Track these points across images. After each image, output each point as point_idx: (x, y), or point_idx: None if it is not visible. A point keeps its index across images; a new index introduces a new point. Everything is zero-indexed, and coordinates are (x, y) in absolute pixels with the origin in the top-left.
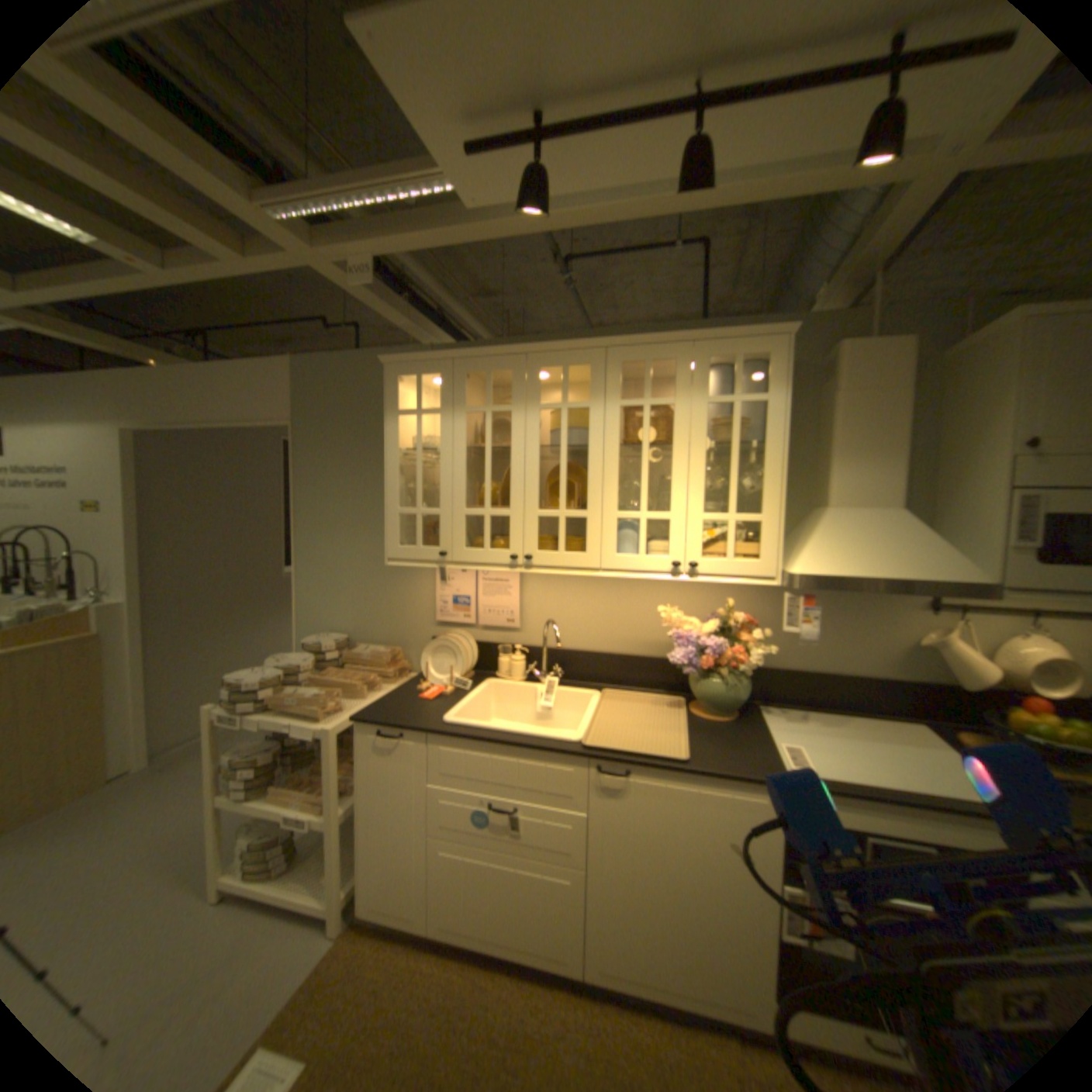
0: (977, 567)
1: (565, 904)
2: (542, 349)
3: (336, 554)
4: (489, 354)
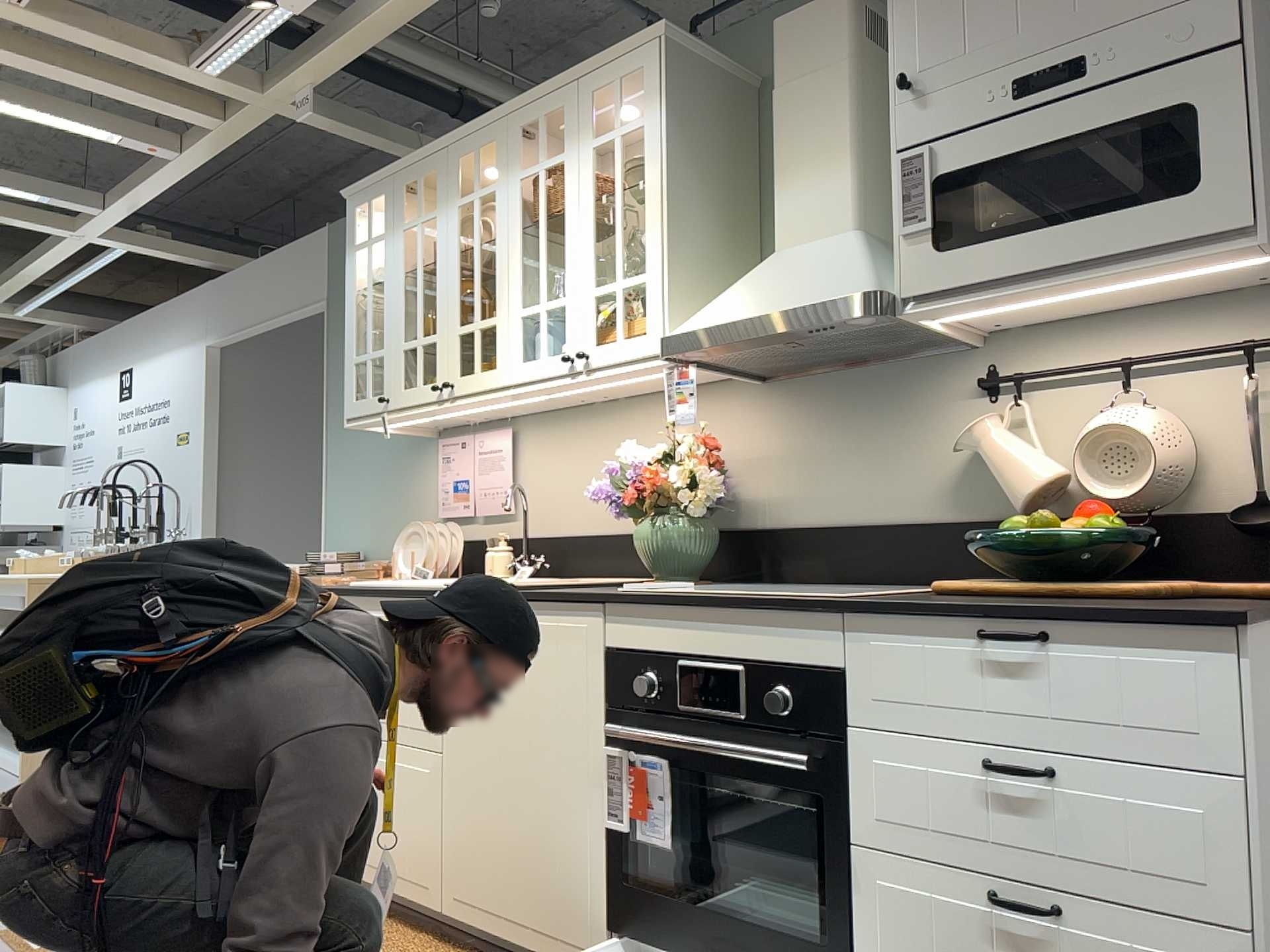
0: (867, 277)
1: (424, 797)
2: (457, 137)
3: (358, 448)
4: (419, 157)
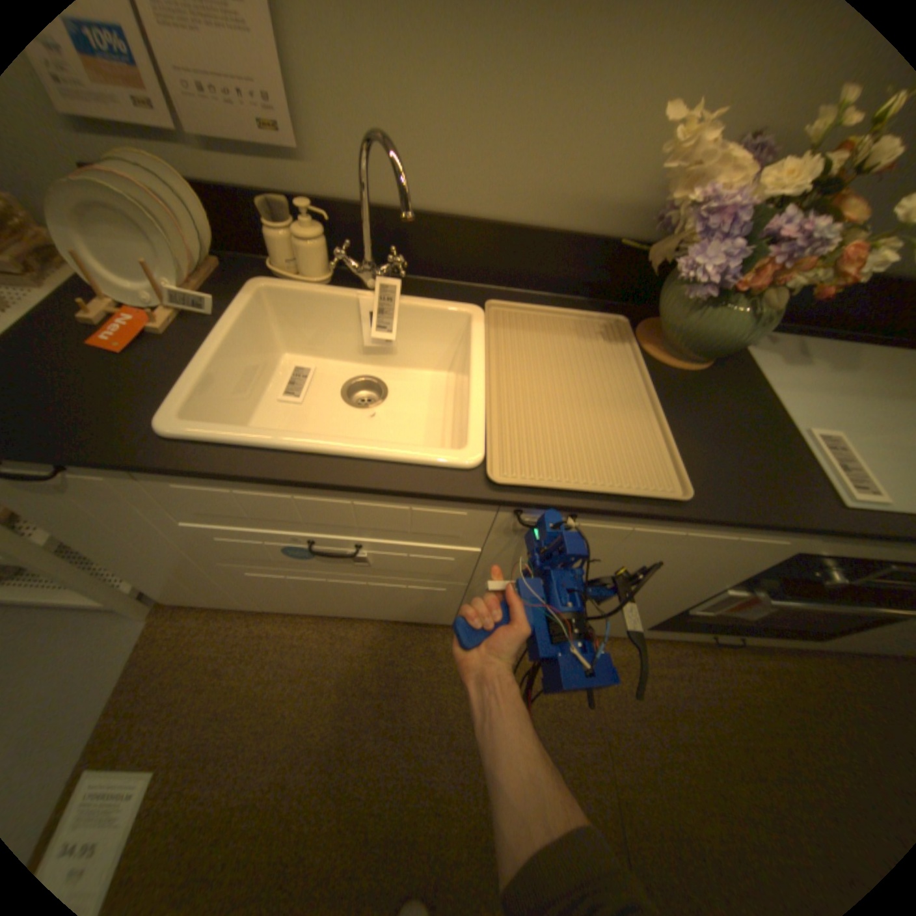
0: None
1: (437, 599)
2: None
3: None
4: None
